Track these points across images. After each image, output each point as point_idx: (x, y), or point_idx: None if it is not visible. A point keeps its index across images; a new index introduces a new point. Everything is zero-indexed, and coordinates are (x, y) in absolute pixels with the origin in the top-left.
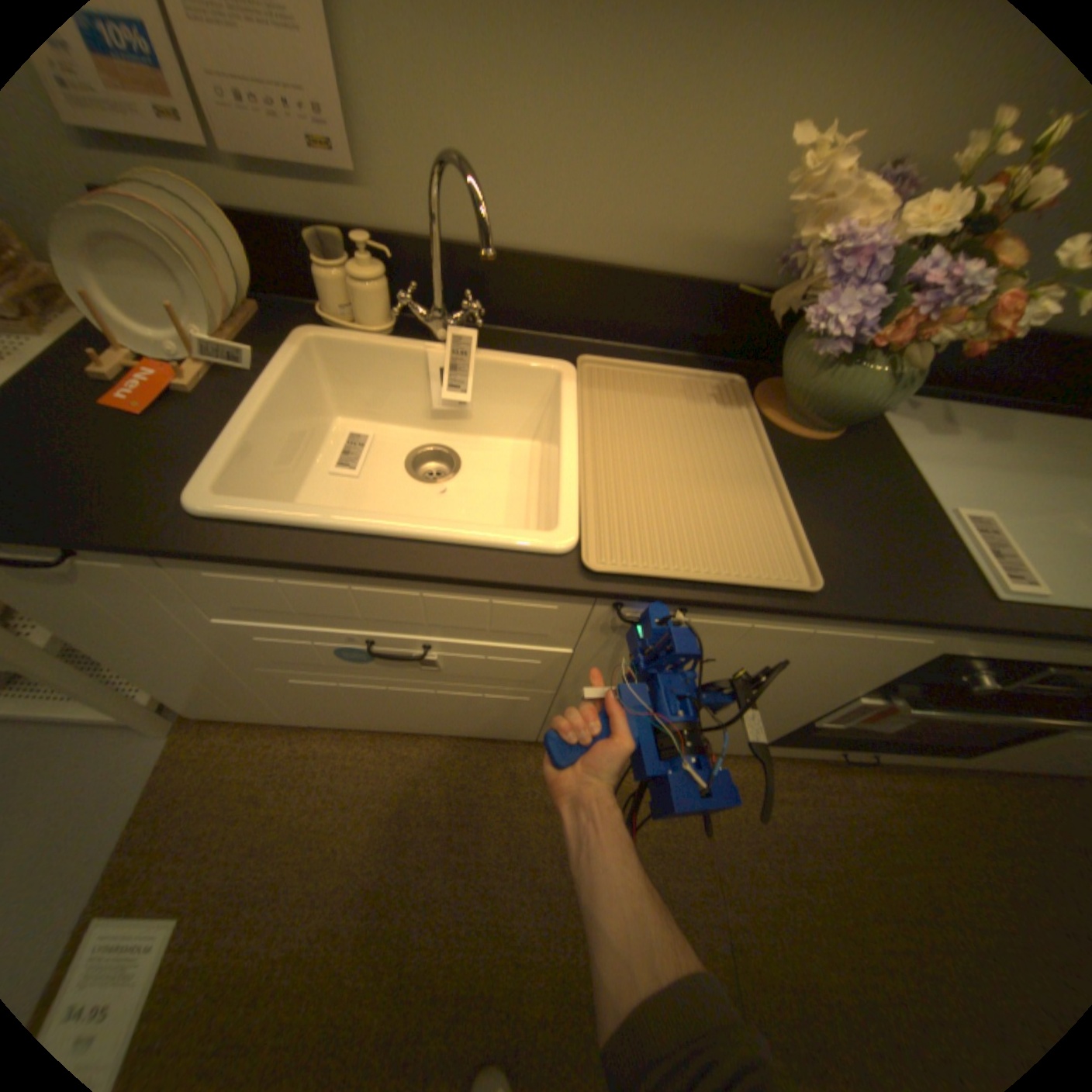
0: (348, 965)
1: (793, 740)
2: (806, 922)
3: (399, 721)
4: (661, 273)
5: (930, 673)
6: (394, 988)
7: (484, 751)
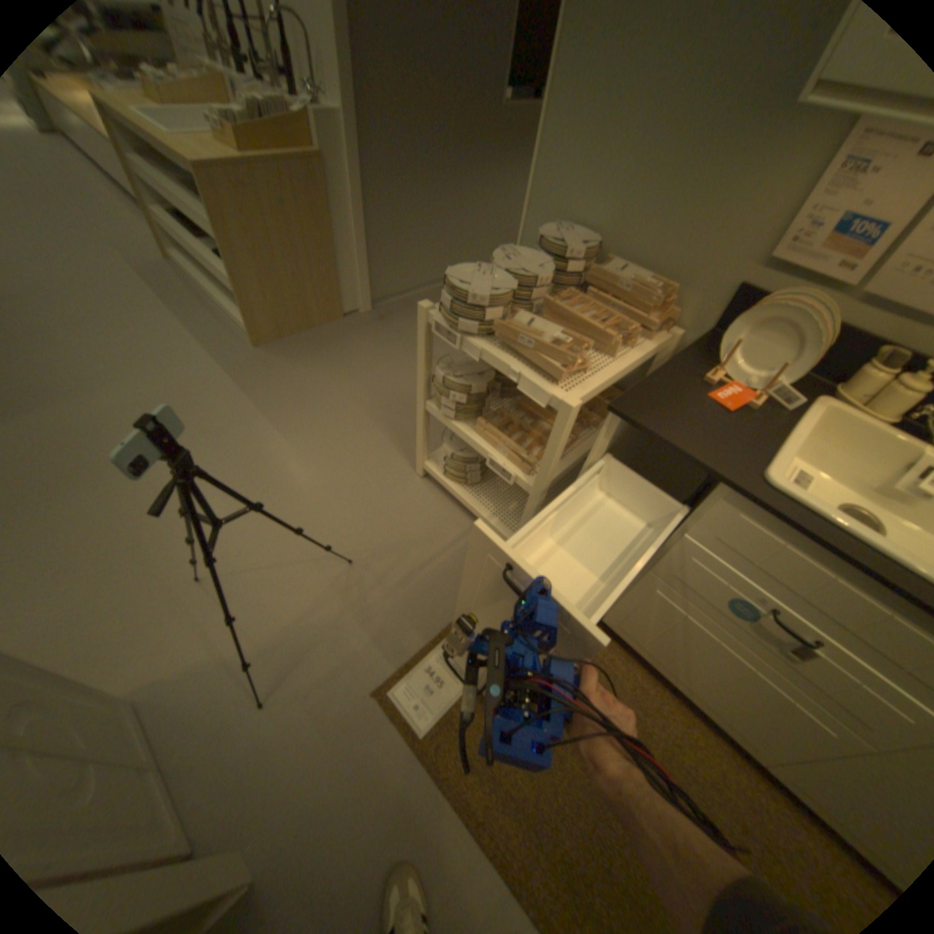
0: (566, 791)
1: None
2: None
3: (682, 667)
4: None
5: None
6: (589, 837)
7: (708, 738)
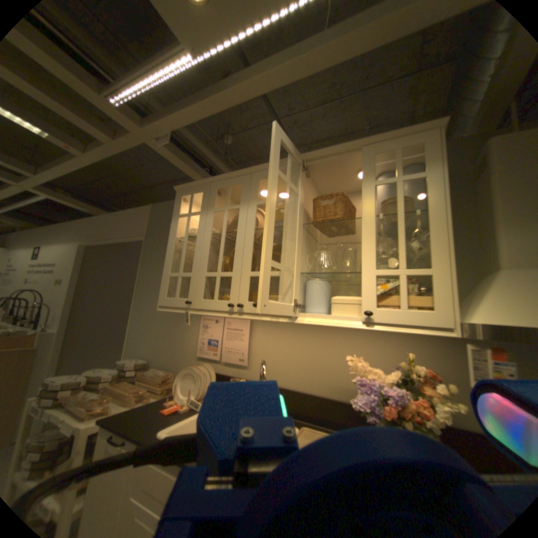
0: None
1: None
2: None
3: None
4: (335, 400)
5: None
6: None
7: None
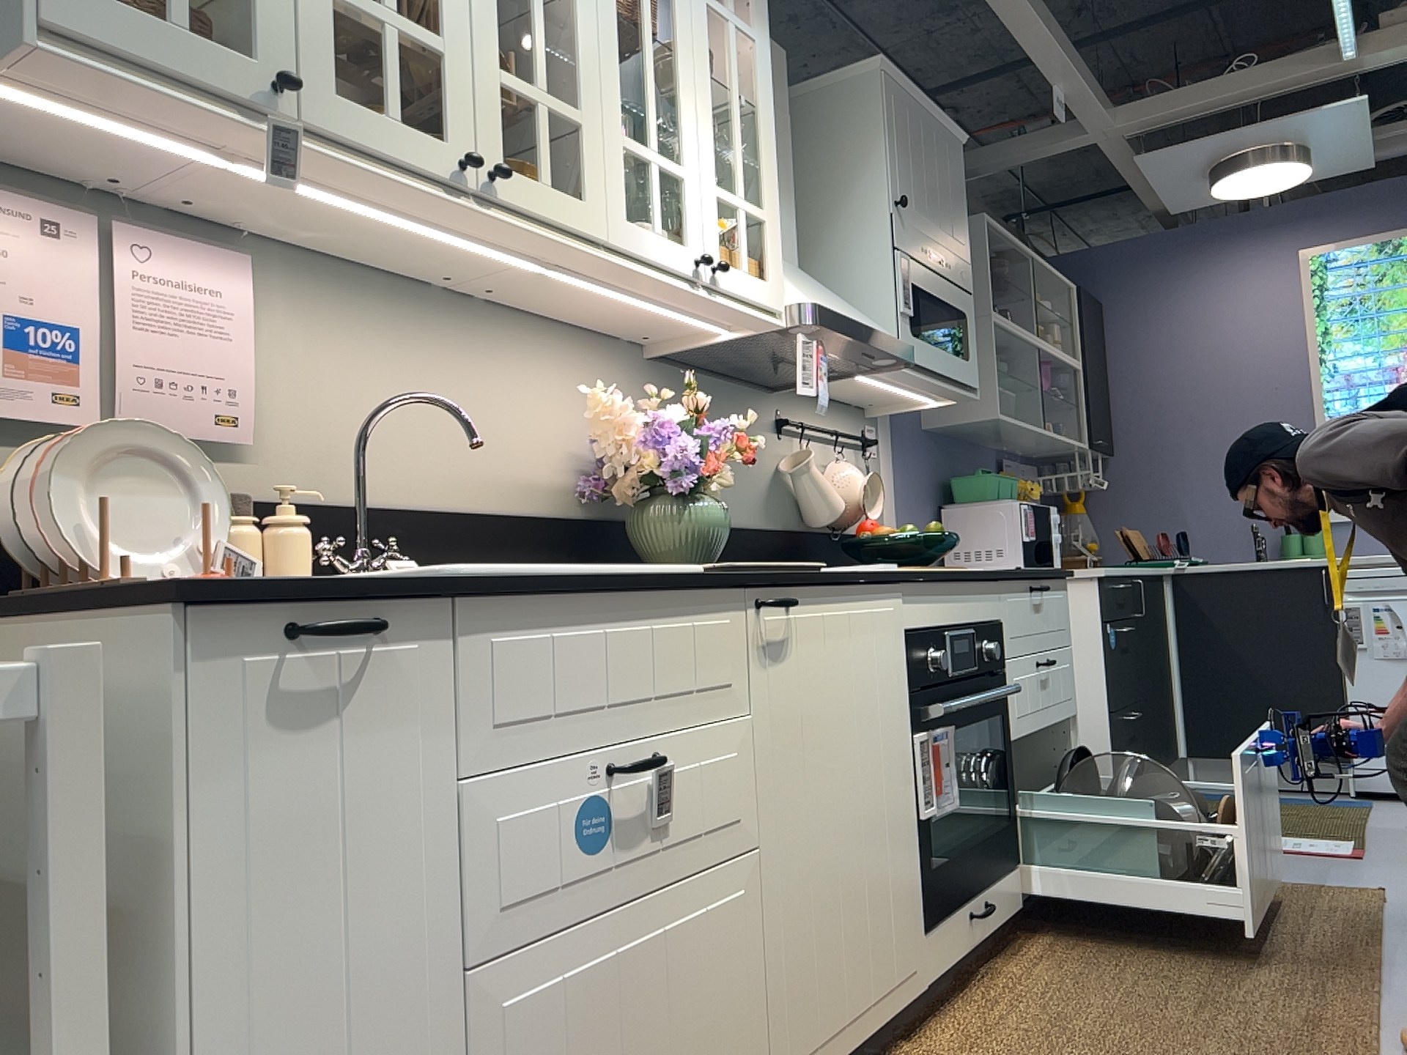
0: None
1: (930, 891)
2: (1140, 1046)
3: None
4: (508, 515)
5: (915, 666)
6: None
7: None
